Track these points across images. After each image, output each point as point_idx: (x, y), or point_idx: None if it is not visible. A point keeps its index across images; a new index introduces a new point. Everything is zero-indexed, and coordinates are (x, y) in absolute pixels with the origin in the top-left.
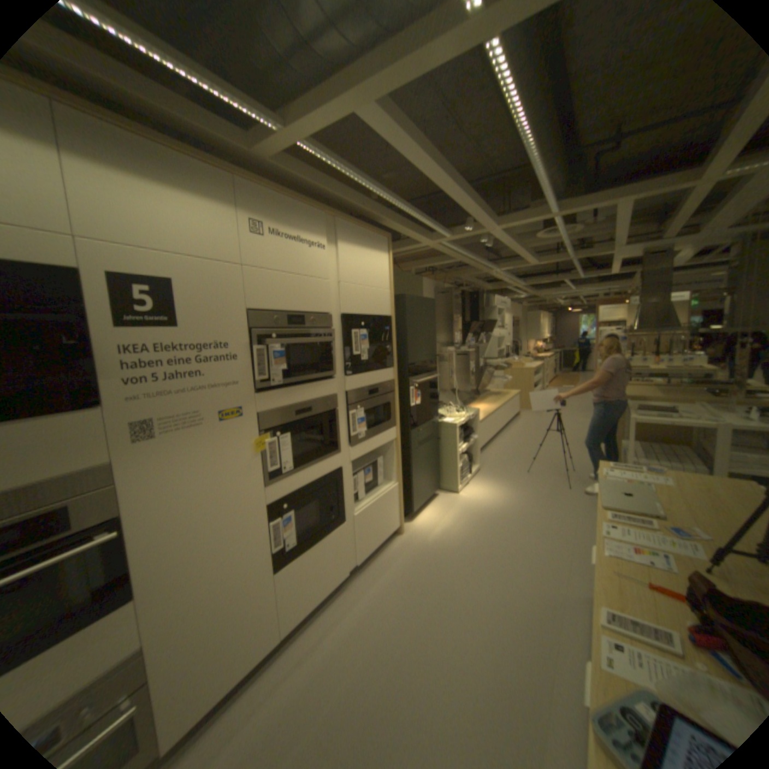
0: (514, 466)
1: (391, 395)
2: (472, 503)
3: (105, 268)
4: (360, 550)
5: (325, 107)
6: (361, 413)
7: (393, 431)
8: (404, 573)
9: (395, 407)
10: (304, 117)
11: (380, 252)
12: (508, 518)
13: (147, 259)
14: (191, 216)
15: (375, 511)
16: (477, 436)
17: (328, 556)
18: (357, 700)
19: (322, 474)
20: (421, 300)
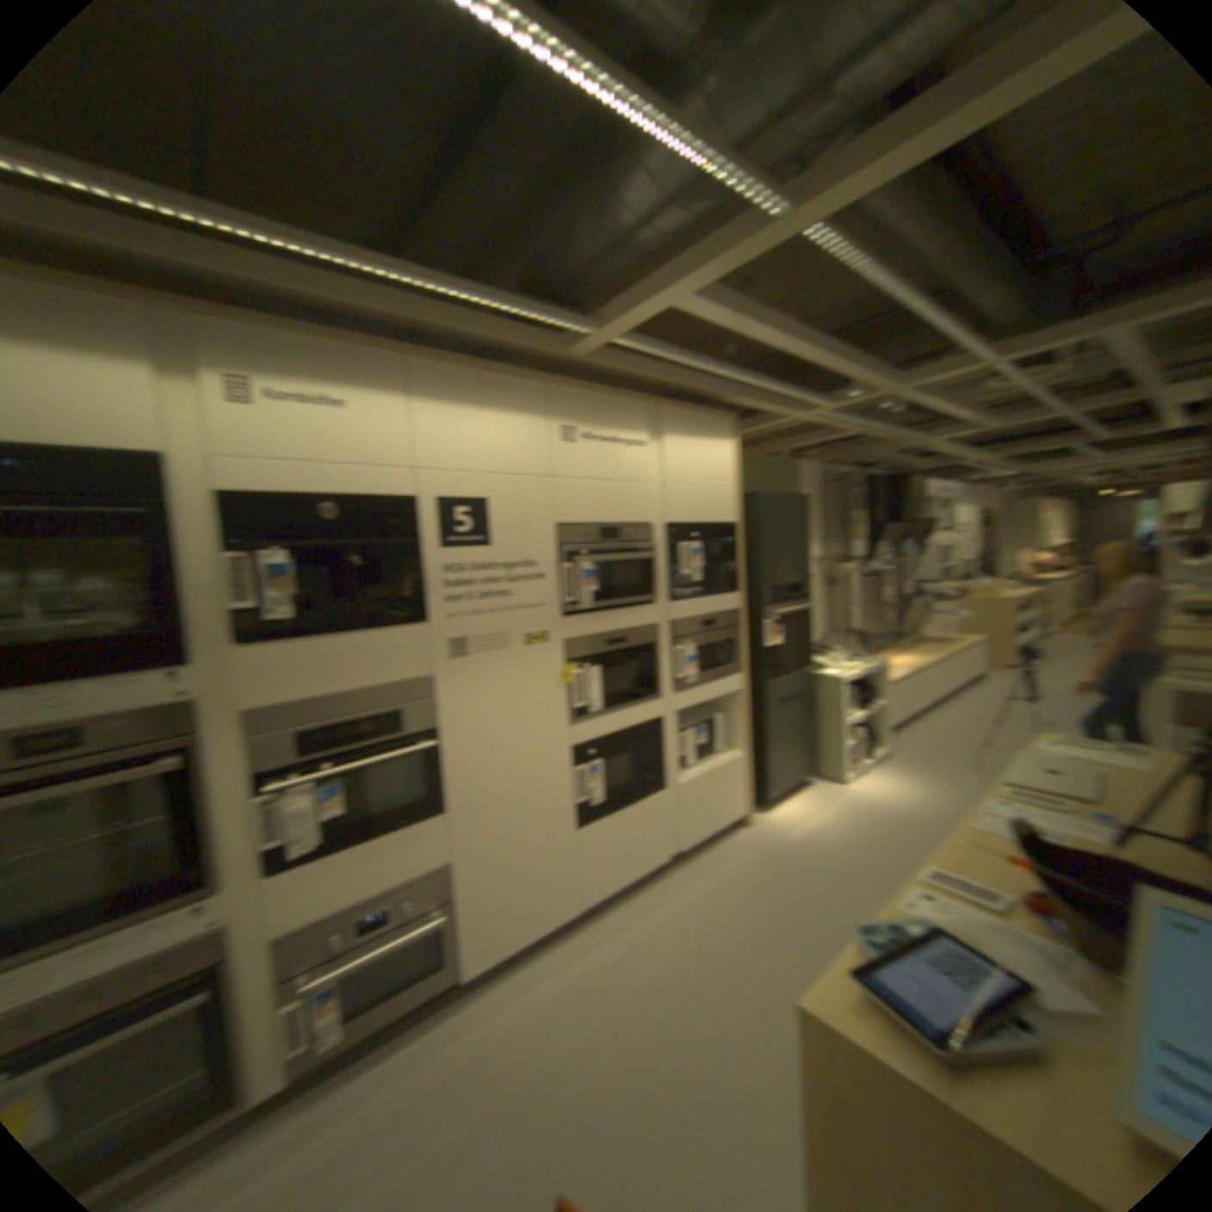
0: (952, 755)
1: (733, 630)
2: (865, 800)
3: (431, 494)
4: (683, 831)
5: (635, 309)
6: (688, 650)
7: (736, 680)
8: (744, 873)
9: (739, 646)
10: (615, 320)
11: (719, 441)
12: (920, 827)
13: (463, 482)
14: (502, 434)
15: (706, 784)
16: (883, 702)
17: (641, 827)
18: (664, 991)
19: (634, 722)
20: (783, 499)
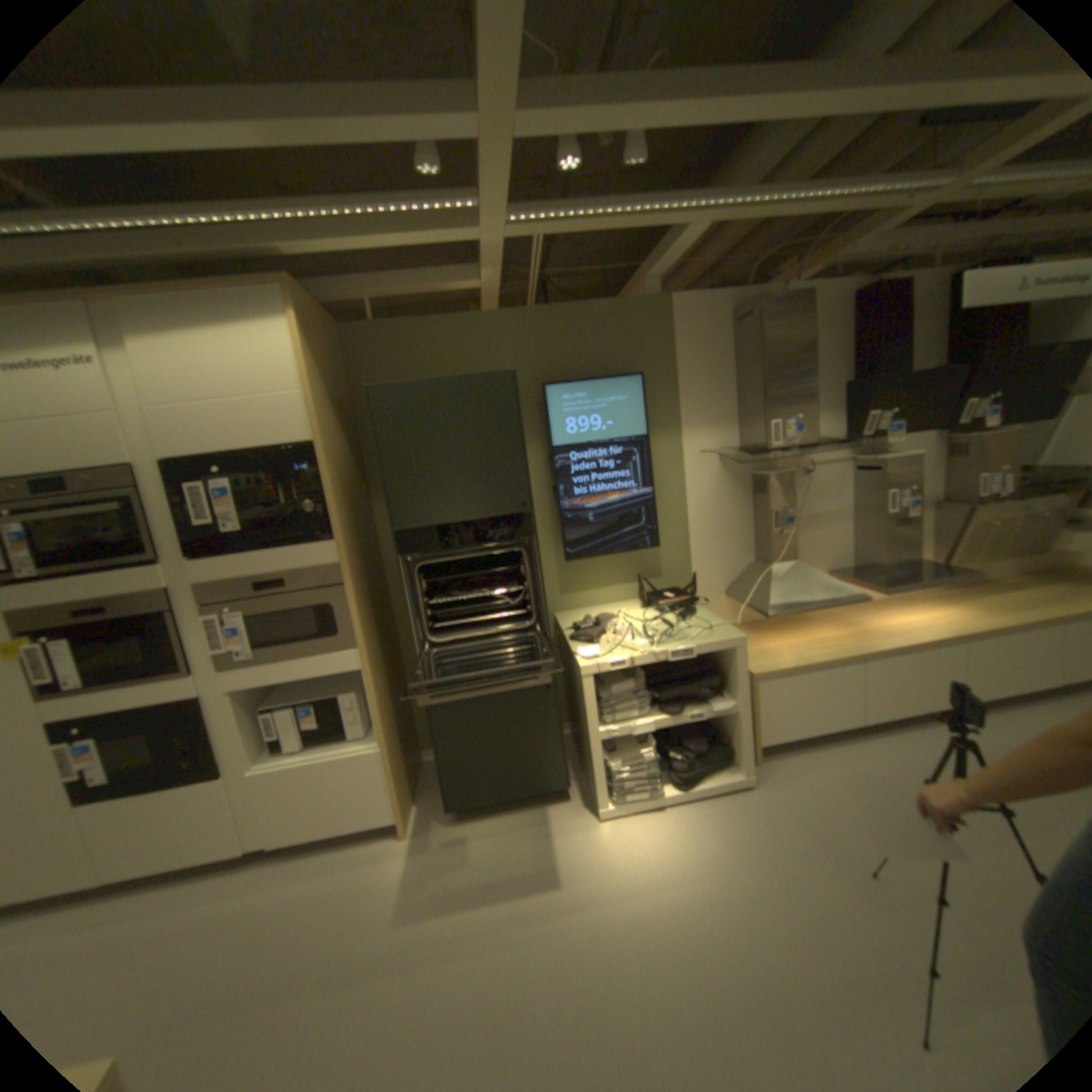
0: (876, 830)
1: (340, 591)
2: (587, 865)
3: None
4: (267, 830)
5: None
6: (236, 621)
7: (351, 658)
8: (294, 911)
9: (350, 614)
10: None
11: (257, 321)
12: (575, 964)
13: None
14: None
15: (304, 783)
16: (737, 705)
17: (184, 816)
18: None
19: (149, 703)
20: (441, 385)
